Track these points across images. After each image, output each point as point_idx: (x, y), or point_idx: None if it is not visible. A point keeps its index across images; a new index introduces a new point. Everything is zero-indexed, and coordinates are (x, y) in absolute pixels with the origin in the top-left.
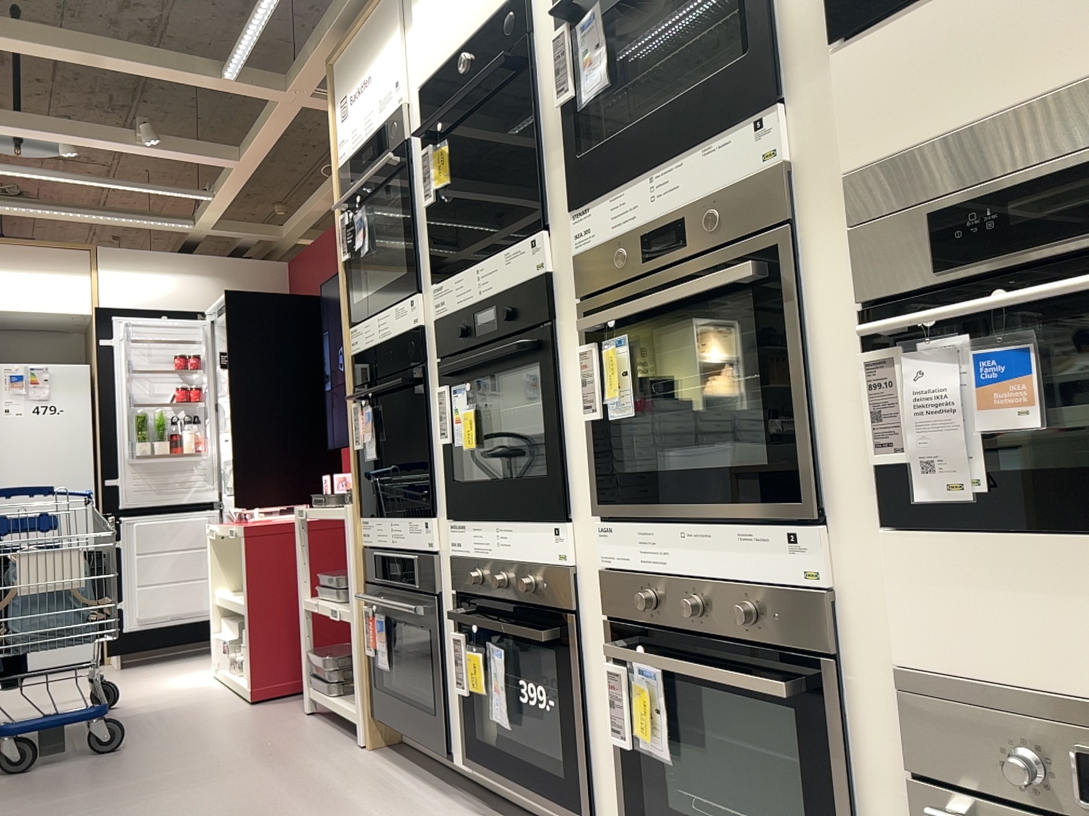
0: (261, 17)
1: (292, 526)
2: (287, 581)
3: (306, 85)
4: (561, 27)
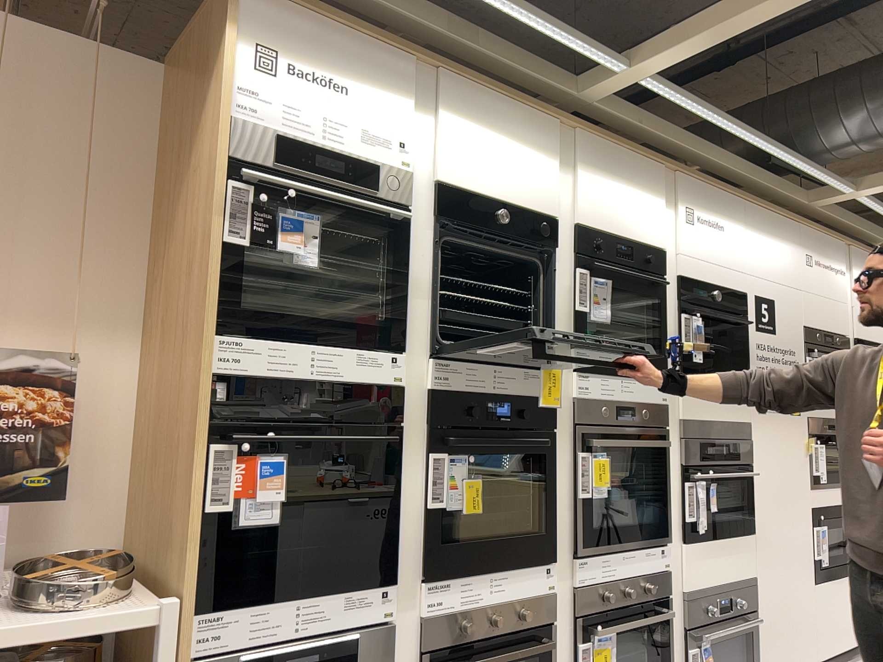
0: None
1: None
2: None
3: None
4: (579, 272)
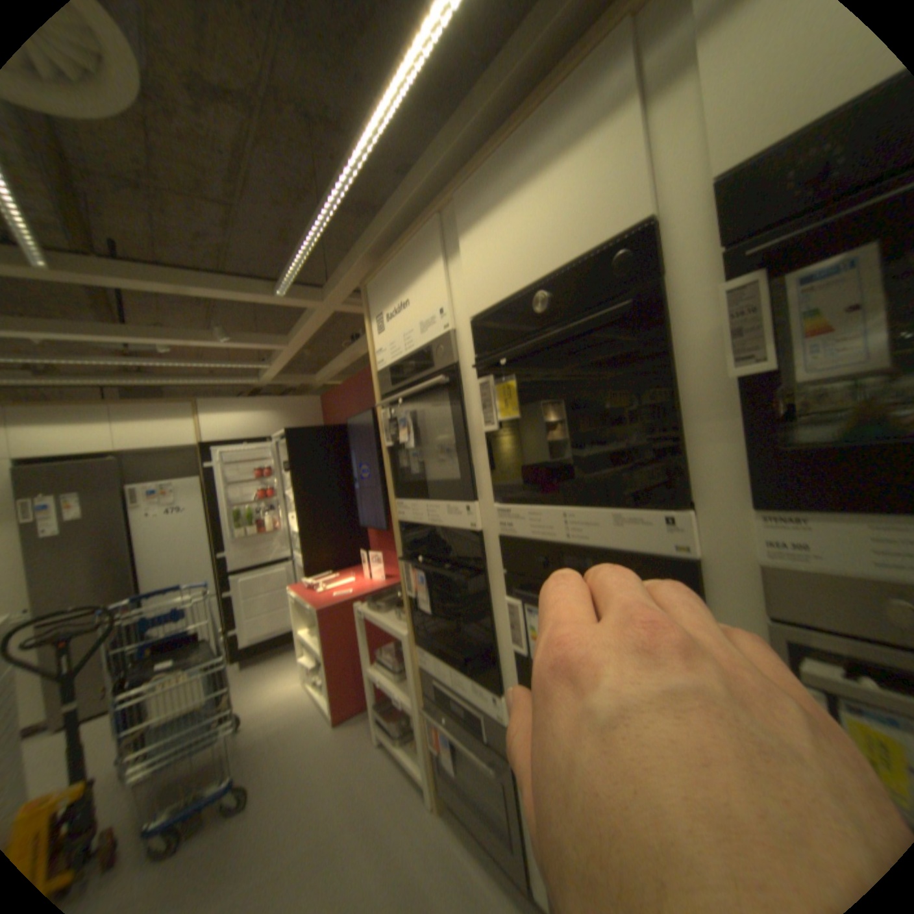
0: (306, 242)
1: (348, 600)
2: (348, 638)
3: (339, 293)
4: (755, 271)
